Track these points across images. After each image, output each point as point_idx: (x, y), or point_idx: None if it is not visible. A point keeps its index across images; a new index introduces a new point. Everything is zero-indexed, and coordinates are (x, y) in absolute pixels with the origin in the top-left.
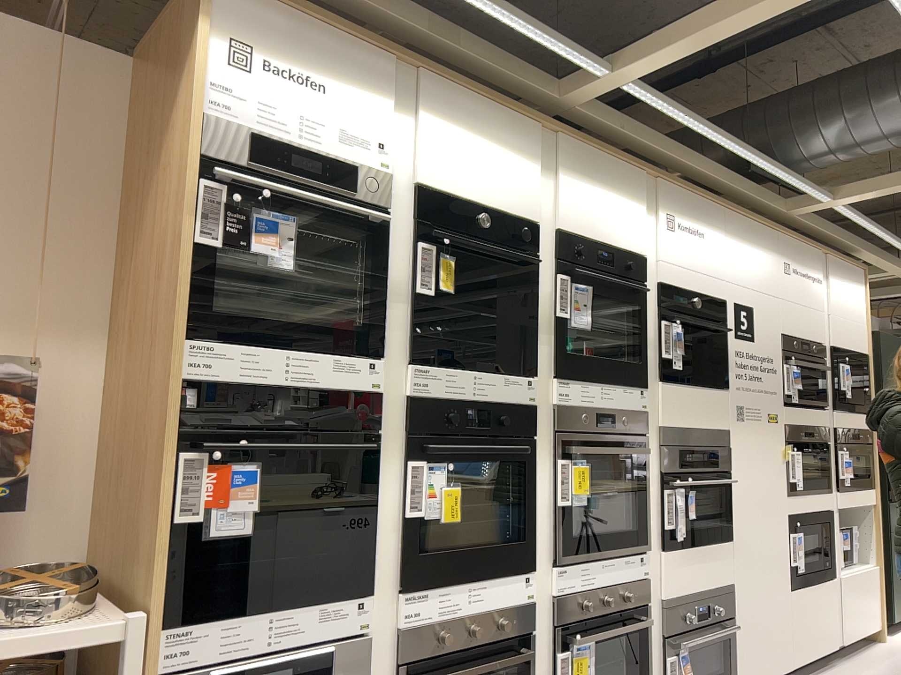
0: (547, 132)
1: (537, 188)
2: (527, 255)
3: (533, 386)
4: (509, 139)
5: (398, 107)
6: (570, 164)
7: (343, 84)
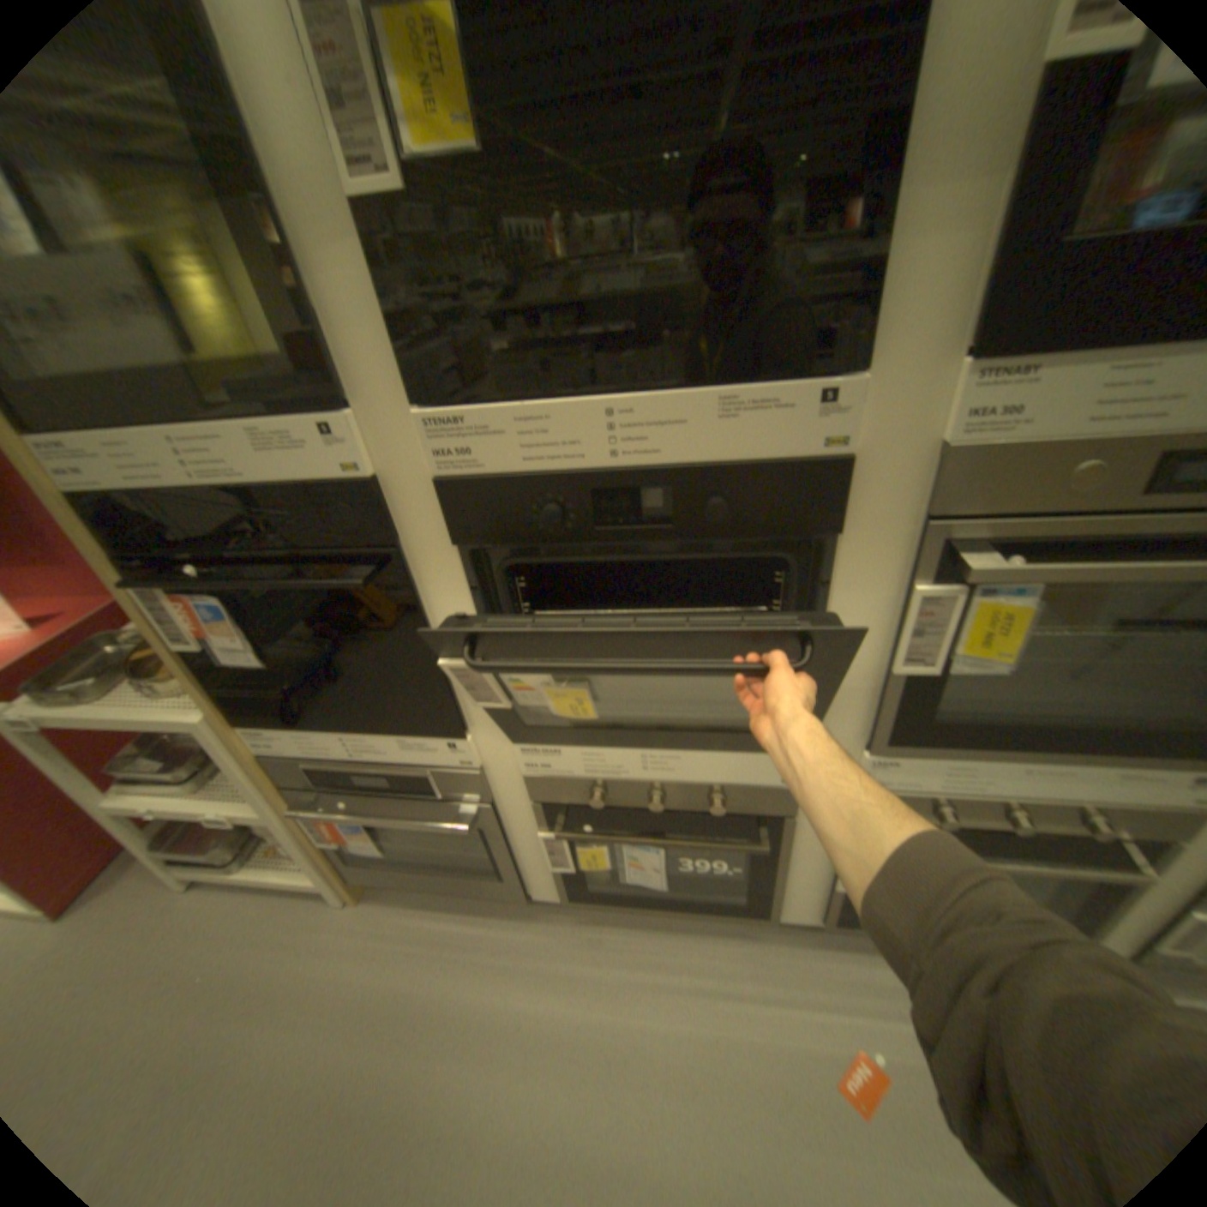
0: None
1: None
2: None
3: (854, 405)
4: None
5: None
6: None
7: None
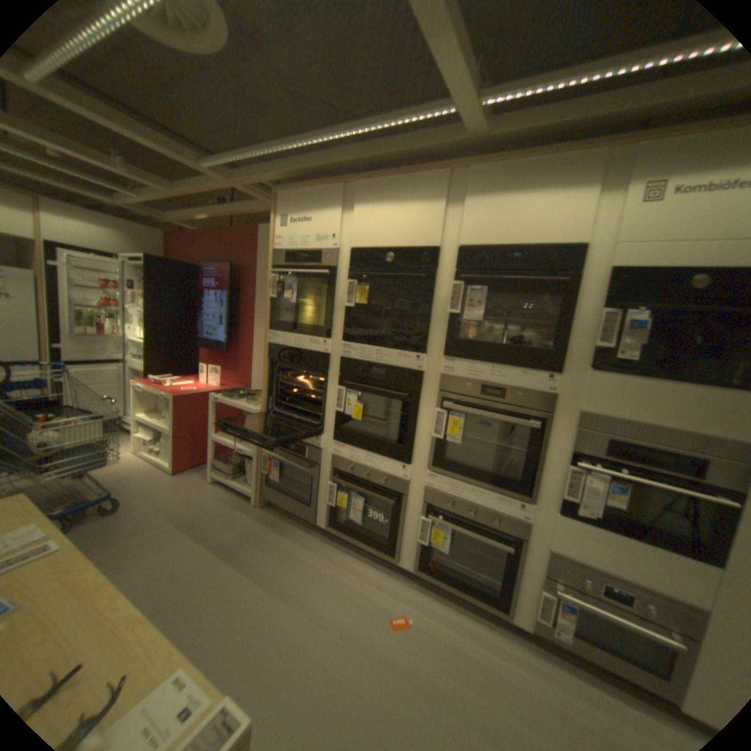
0: (456, 166)
1: (446, 217)
2: (421, 273)
3: (422, 361)
4: (418, 190)
5: (342, 207)
6: (484, 182)
7: (315, 209)
